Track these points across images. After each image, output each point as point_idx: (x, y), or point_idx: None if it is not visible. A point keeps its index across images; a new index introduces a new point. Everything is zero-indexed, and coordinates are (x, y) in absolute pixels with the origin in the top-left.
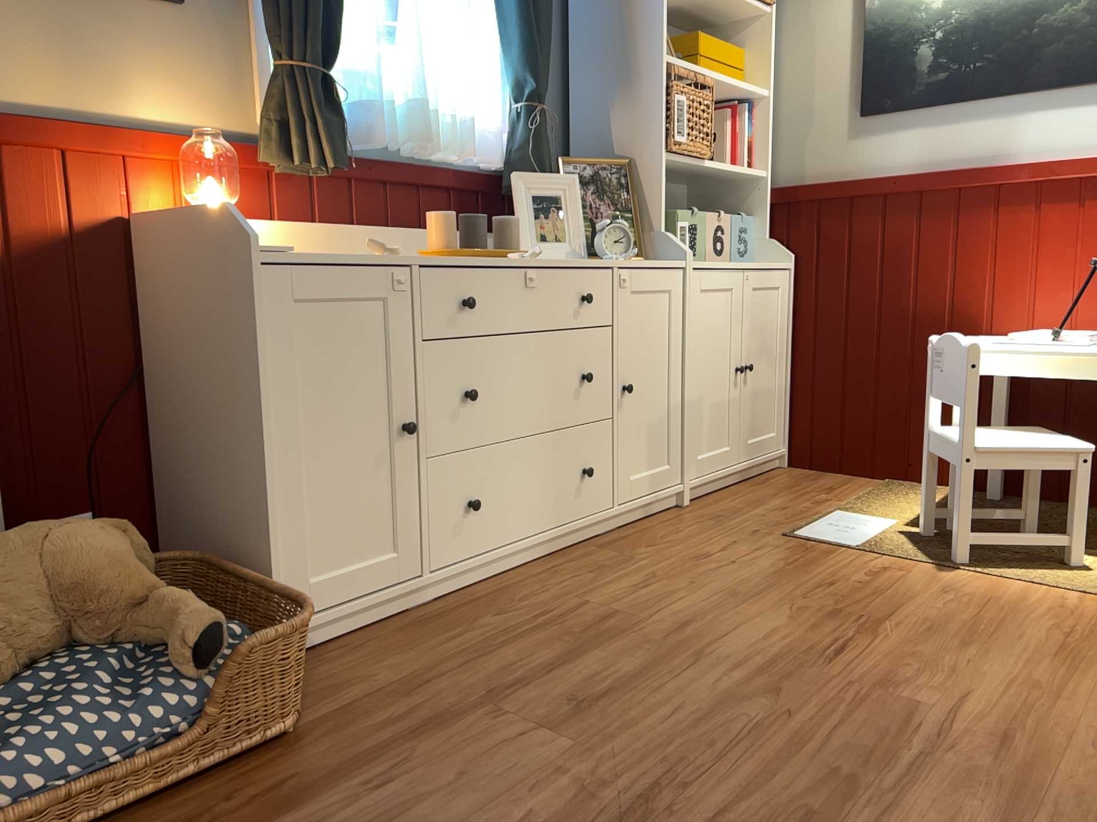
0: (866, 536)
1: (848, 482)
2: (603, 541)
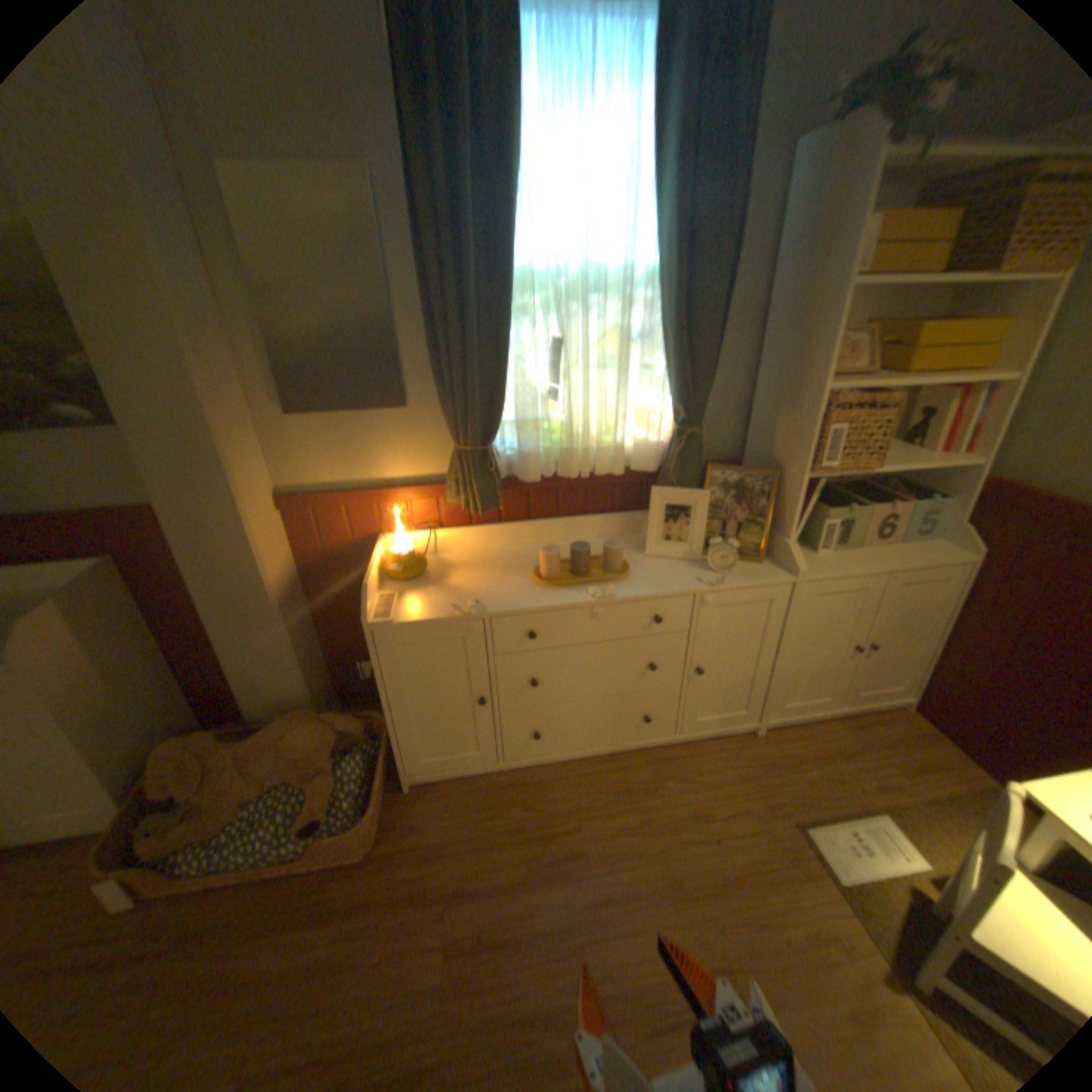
0: (871, 877)
1: (954, 770)
2: (657, 757)
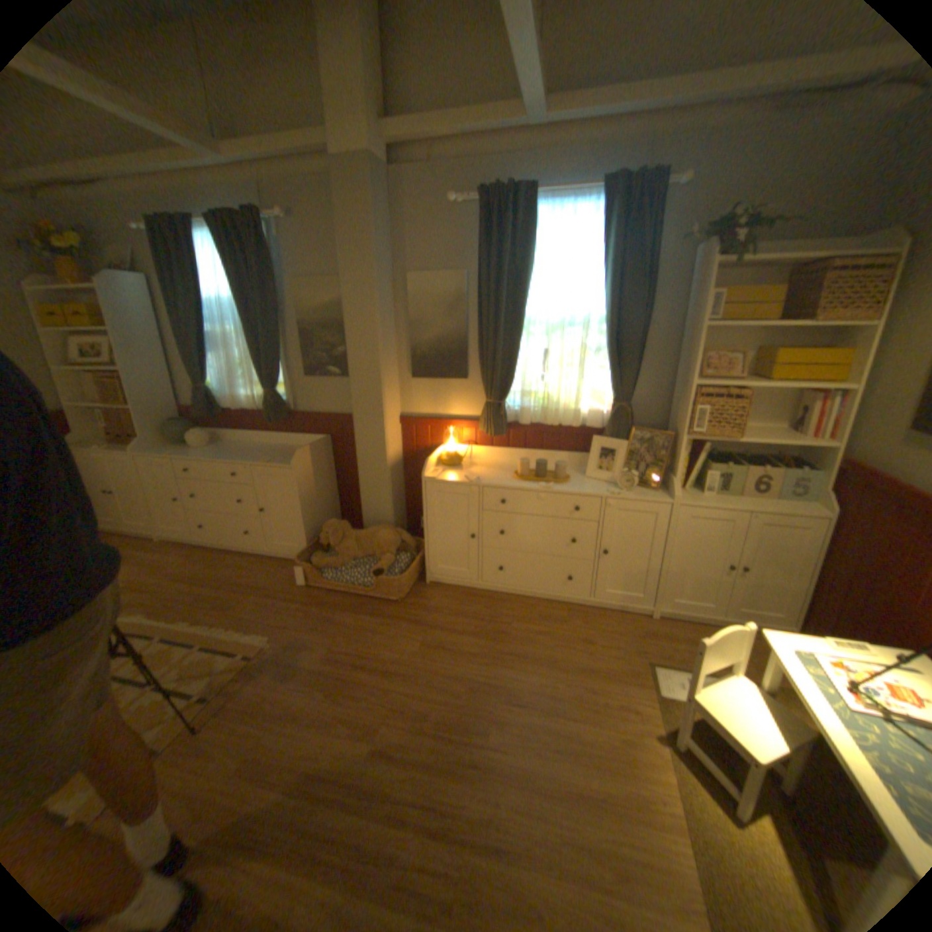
0: (685, 701)
1: None
2: (577, 609)
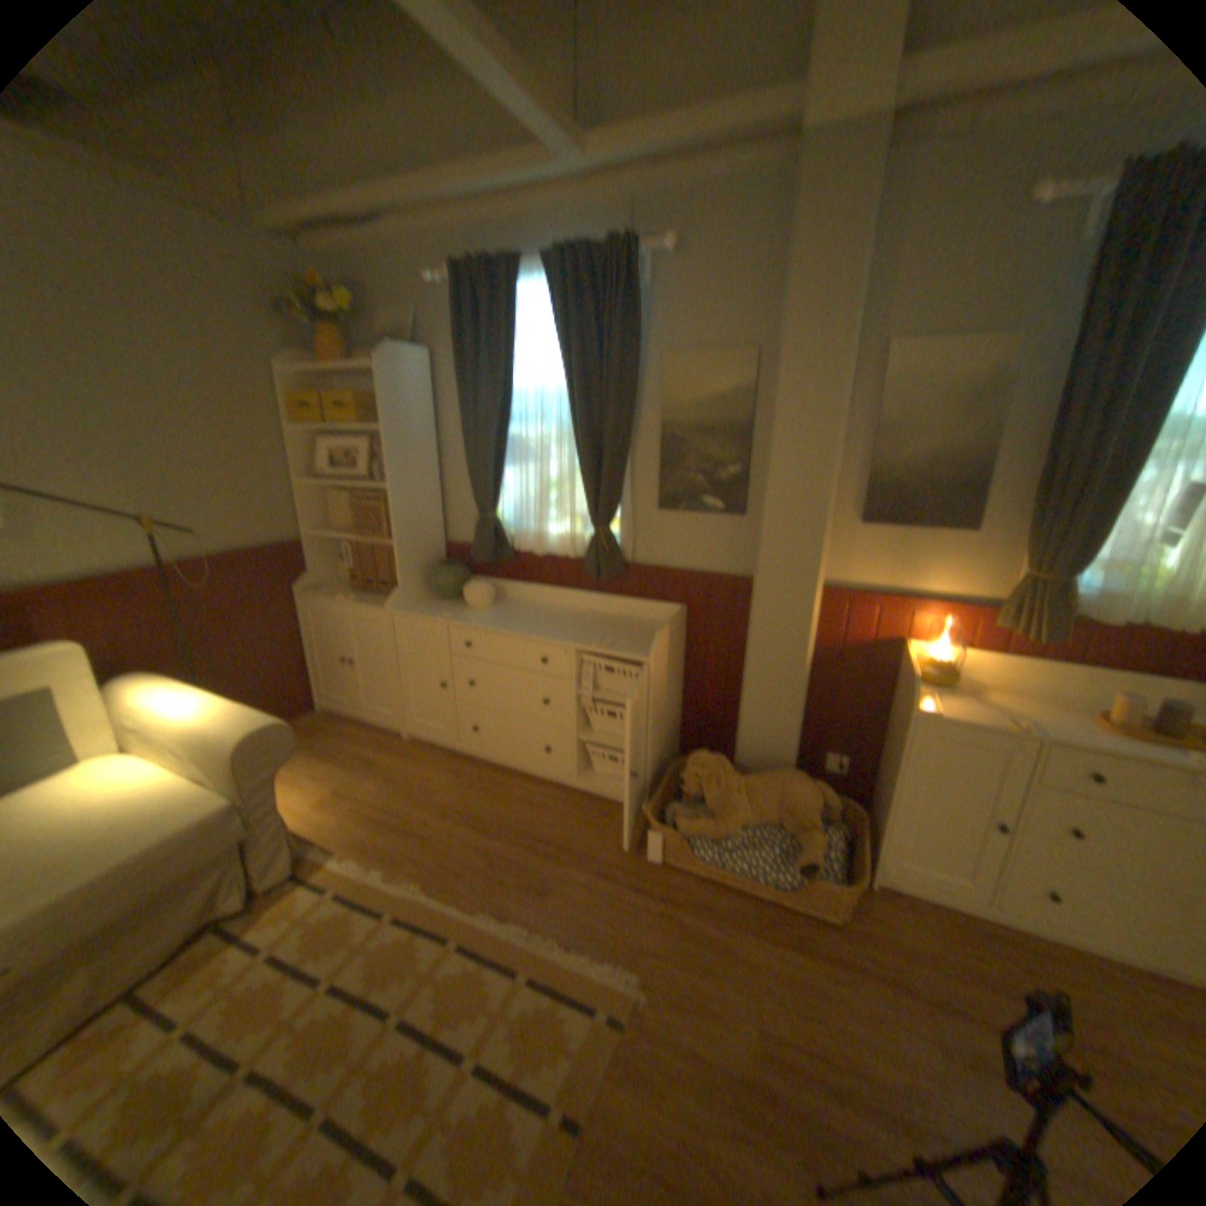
0: None
1: None
2: None
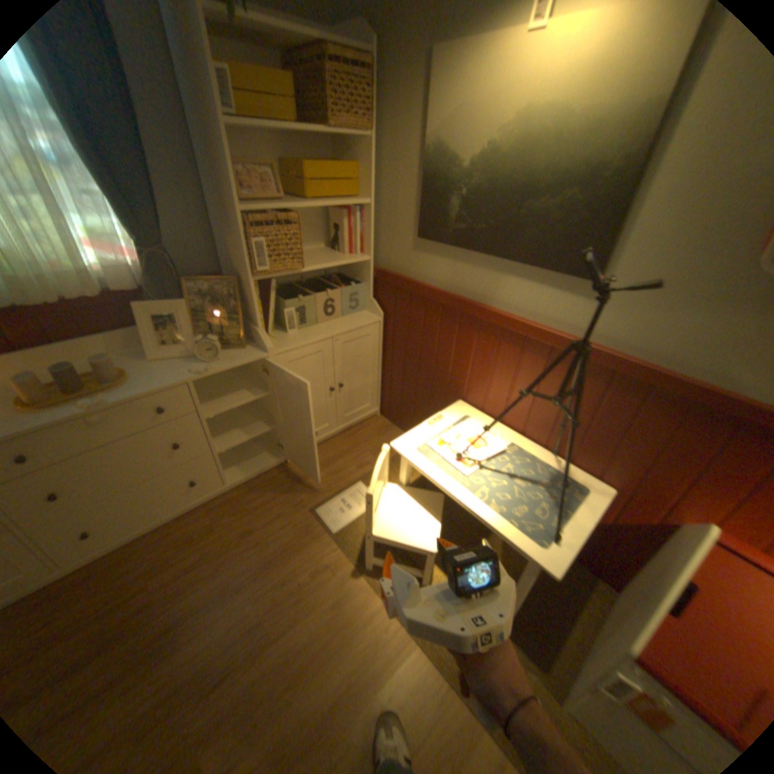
0: (348, 521)
1: None
2: (214, 504)
